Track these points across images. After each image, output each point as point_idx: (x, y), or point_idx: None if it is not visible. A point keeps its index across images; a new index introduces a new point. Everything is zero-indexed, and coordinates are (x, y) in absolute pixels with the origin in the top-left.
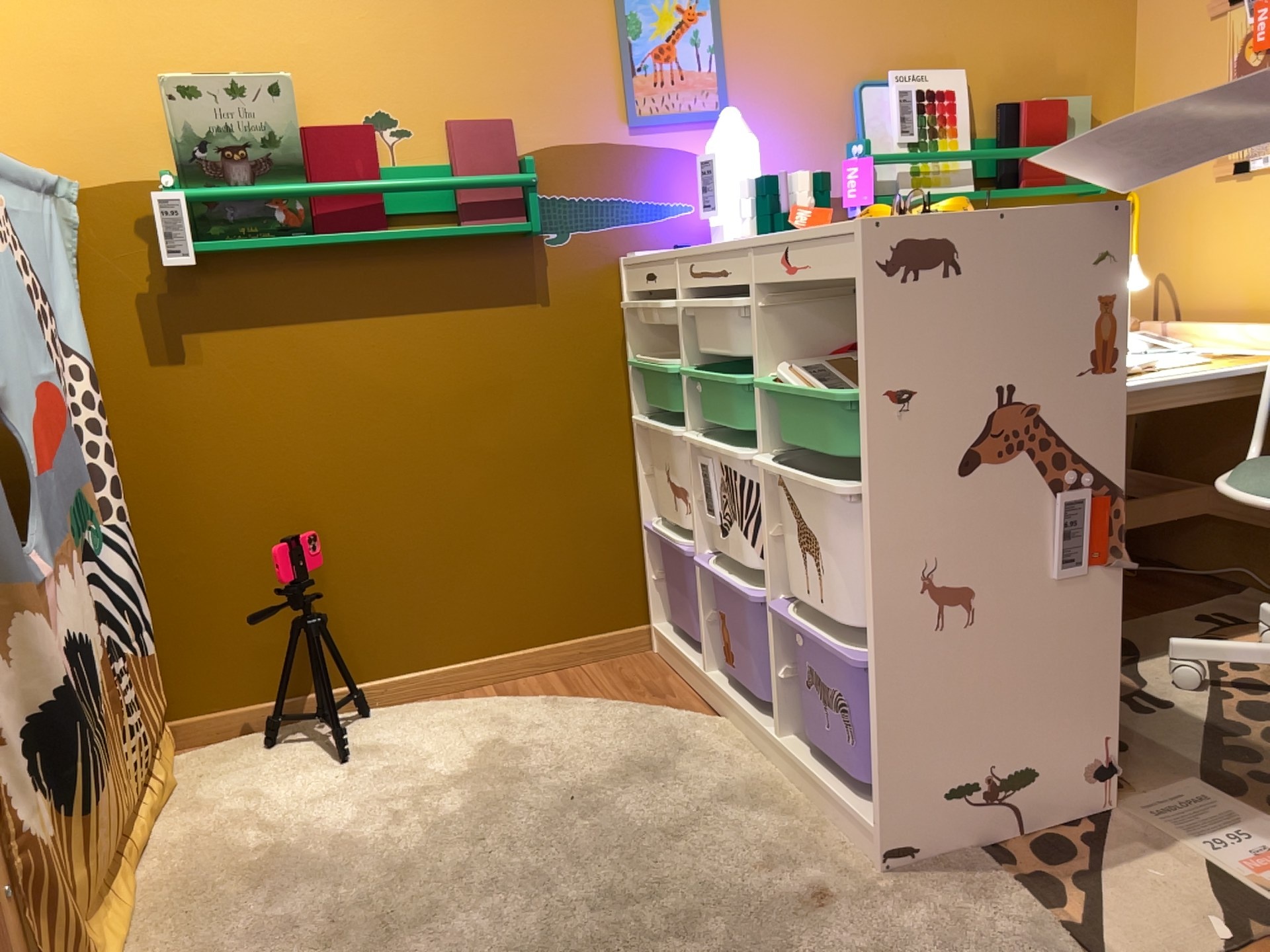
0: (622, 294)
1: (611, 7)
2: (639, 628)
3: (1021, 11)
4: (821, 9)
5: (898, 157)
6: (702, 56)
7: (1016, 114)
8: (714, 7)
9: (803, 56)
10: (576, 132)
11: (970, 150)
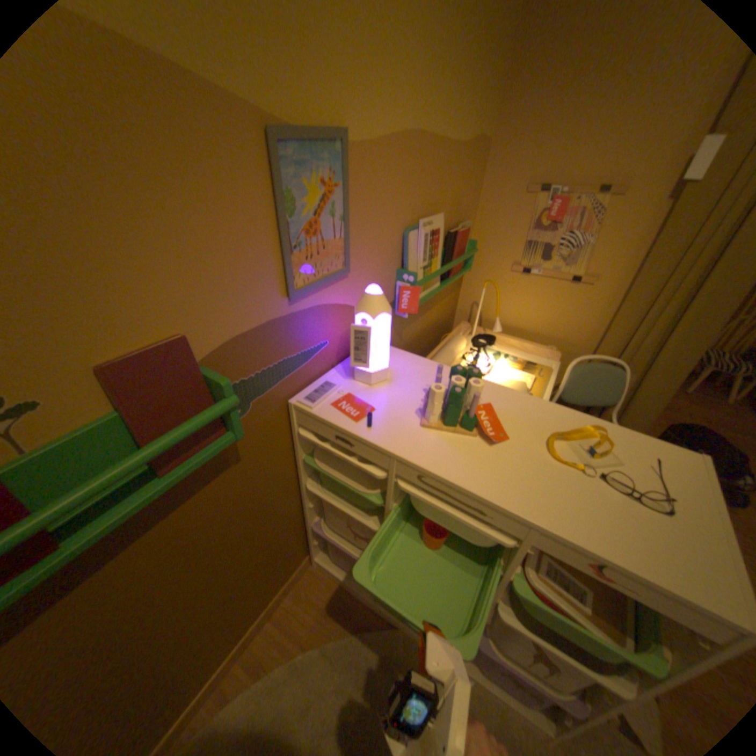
0: (291, 421)
1: (270, 179)
2: (304, 562)
3: (462, 170)
4: (398, 173)
5: (428, 281)
6: (337, 223)
7: (456, 237)
8: (347, 176)
9: (387, 212)
10: (248, 318)
11: (441, 261)
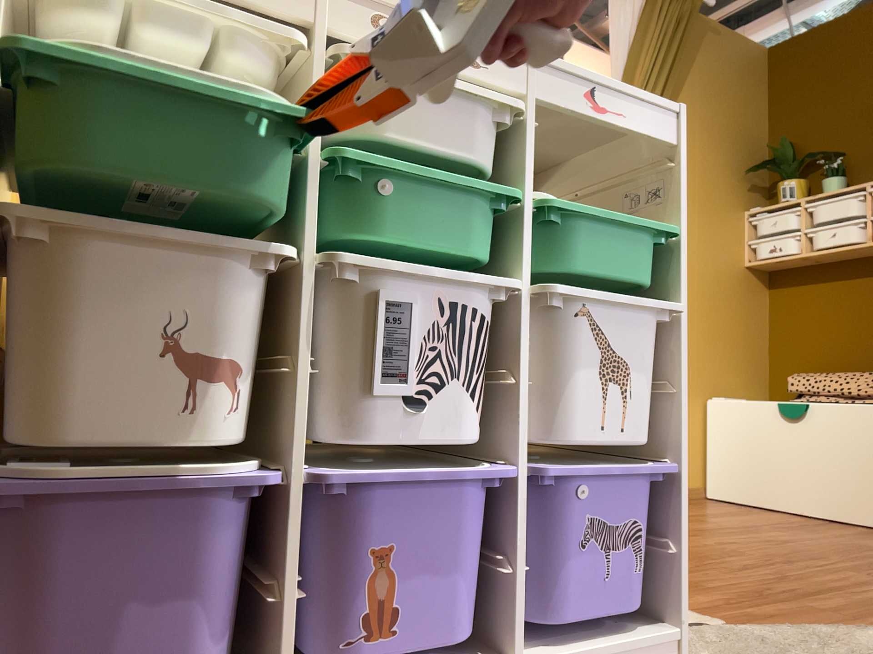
0: None
1: None
2: None
3: None
4: None
5: None
6: None
7: None
8: None
9: None
10: None
11: None
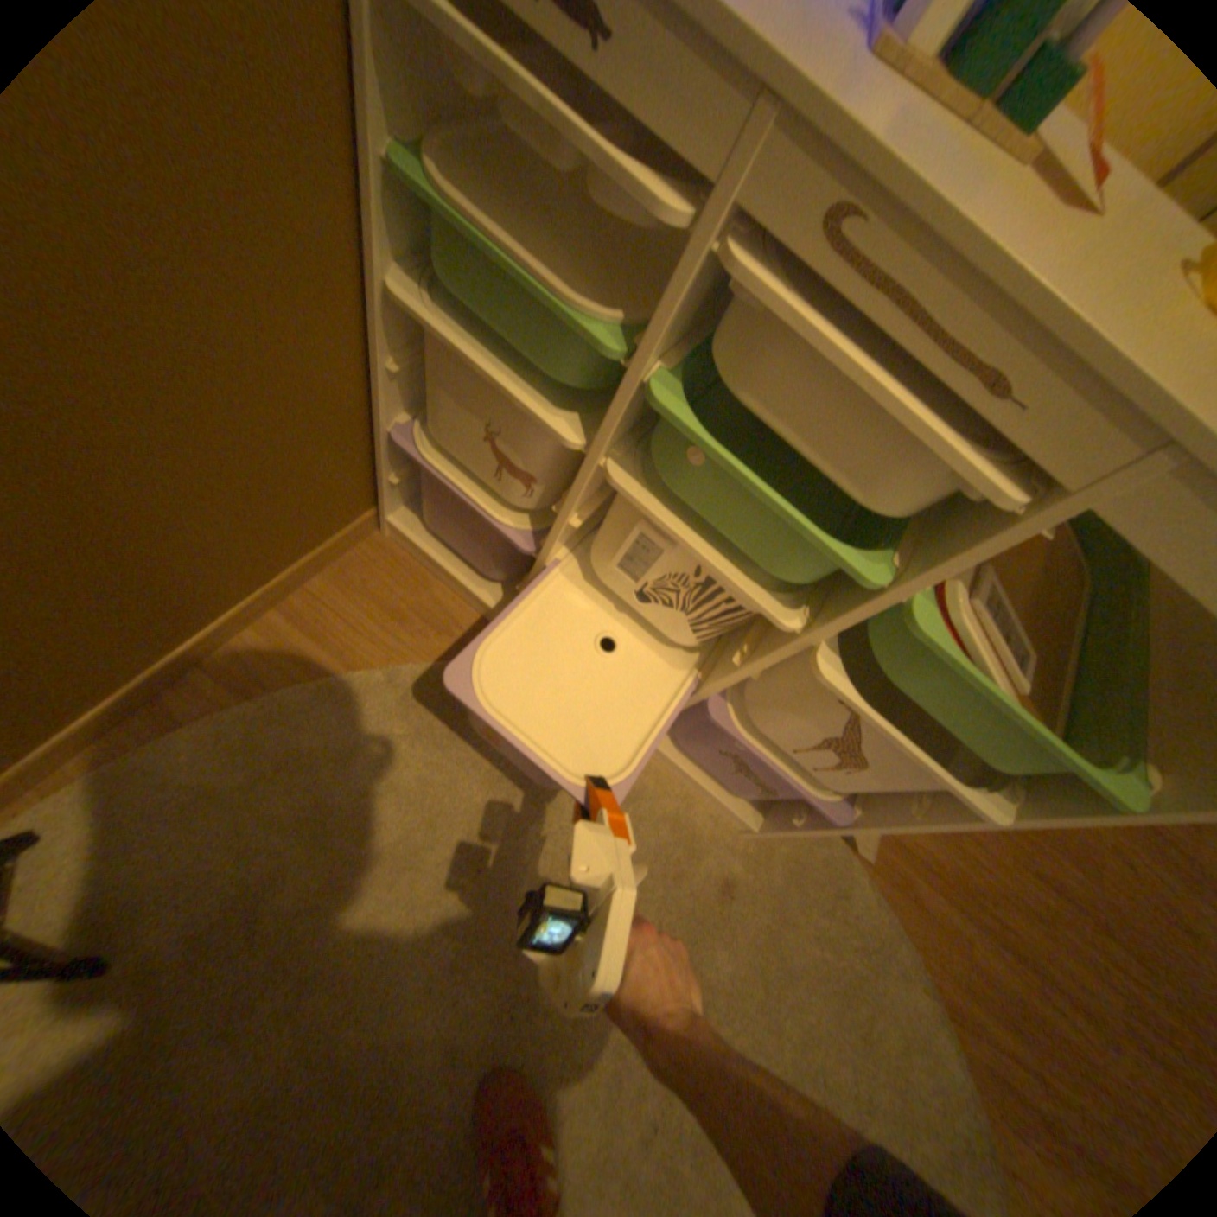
0: None
1: None
2: (364, 518)
3: None
4: None
5: None
6: None
7: None
8: None
9: None
10: None
11: None
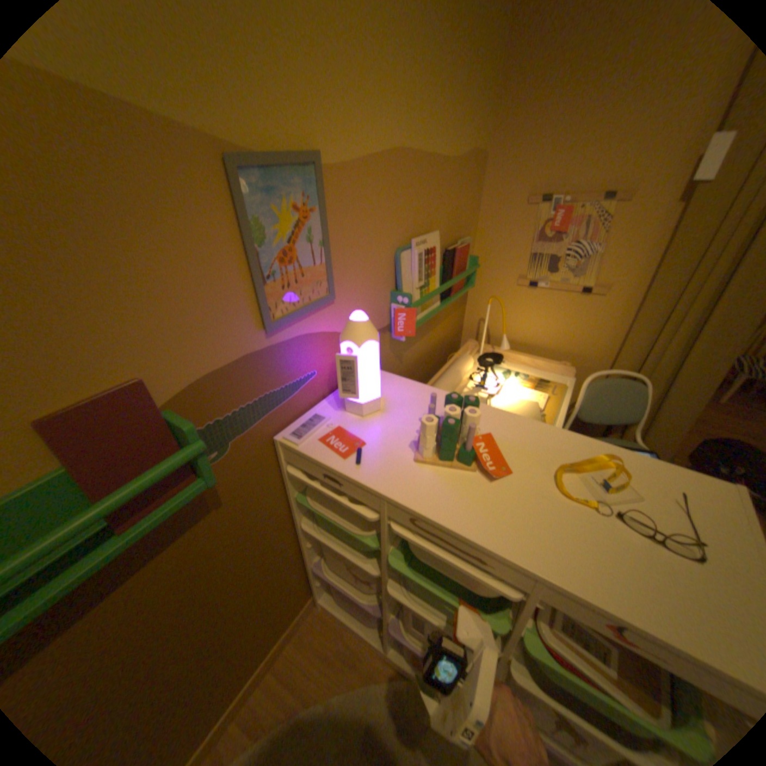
0: (279, 458)
1: (232, 210)
2: (308, 604)
3: (456, 185)
4: (383, 193)
5: (424, 301)
6: (316, 249)
7: (455, 254)
8: (323, 200)
9: (373, 234)
10: (218, 356)
11: (440, 280)
